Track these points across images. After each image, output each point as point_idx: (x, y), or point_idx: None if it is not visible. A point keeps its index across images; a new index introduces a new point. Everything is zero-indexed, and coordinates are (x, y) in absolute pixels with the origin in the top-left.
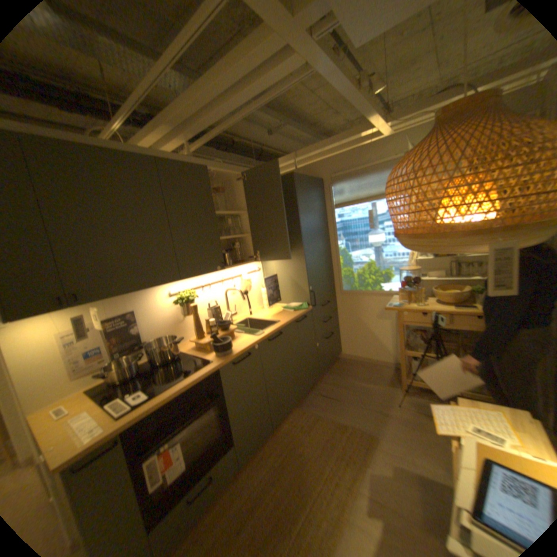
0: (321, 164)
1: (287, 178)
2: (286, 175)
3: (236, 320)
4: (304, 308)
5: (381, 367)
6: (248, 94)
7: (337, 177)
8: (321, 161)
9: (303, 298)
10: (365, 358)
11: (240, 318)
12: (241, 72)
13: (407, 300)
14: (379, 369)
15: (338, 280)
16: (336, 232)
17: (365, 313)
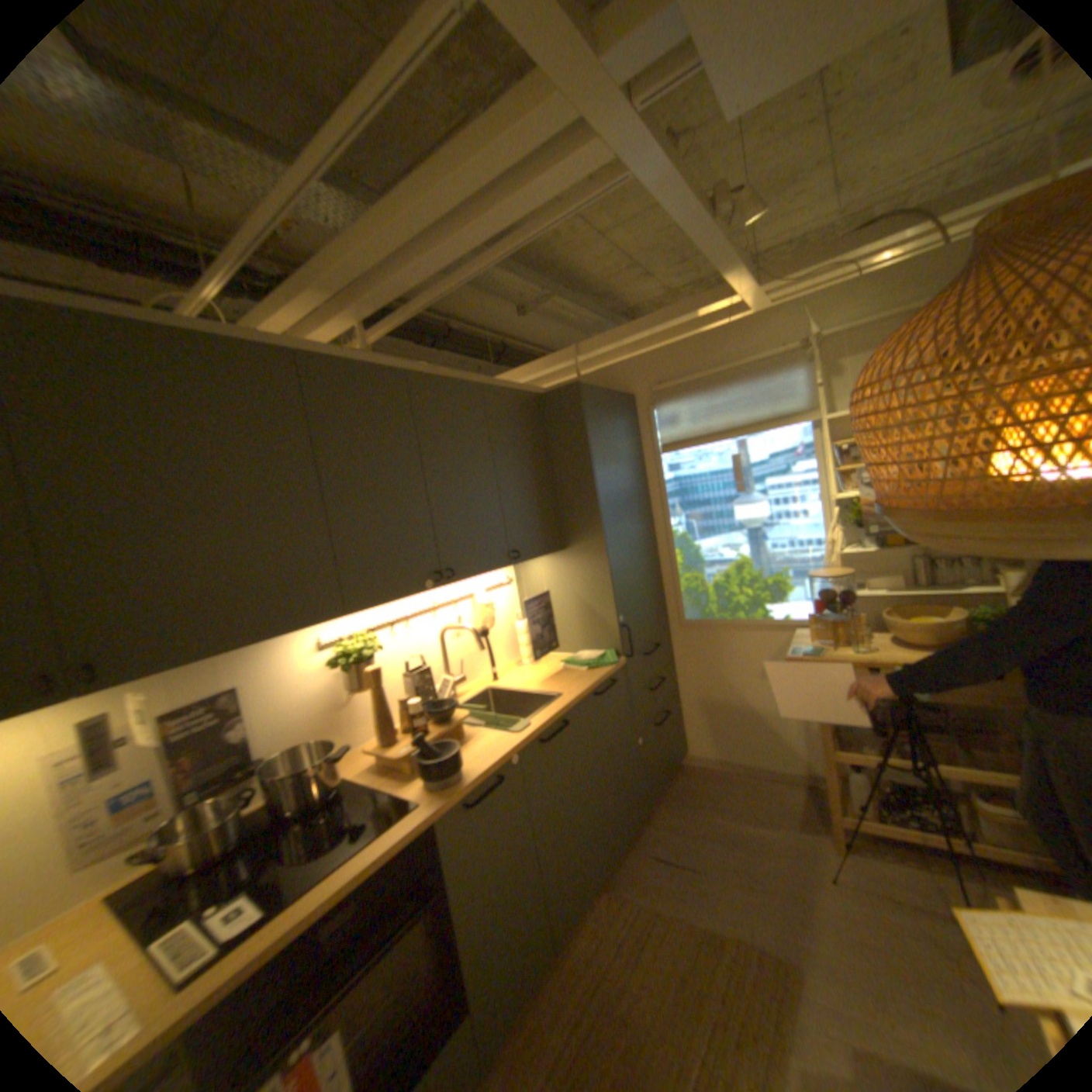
0: (630, 367)
1: (565, 394)
2: (564, 388)
3: (464, 694)
4: (609, 664)
5: (777, 787)
6: (493, 223)
7: (664, 391)
8: (629, 361)
9: (605, 642)
10: (740, 767)
11: (473, 690)
12: (481, 175)
13: (828, 641)
14: (774, 791)
15: (673, 600)
16: (666, 500)
17: (736, 667)
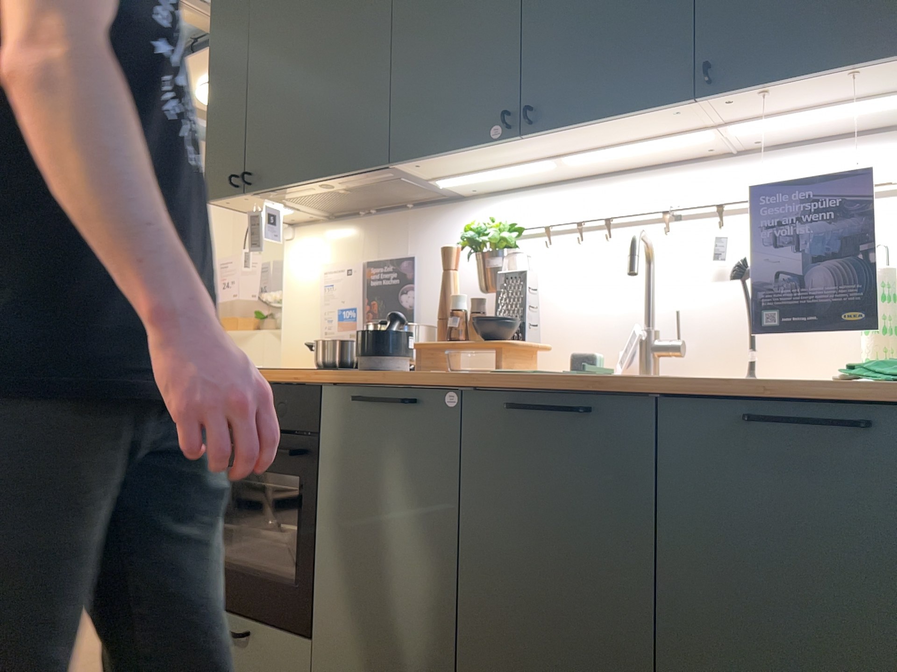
0: None
1: None
2: None
3: None
4: None
5: None
6: None
7: None
8: None
9: None
10: None
11: None
12: None
13: None
14: None
15: None
16: None
17: None
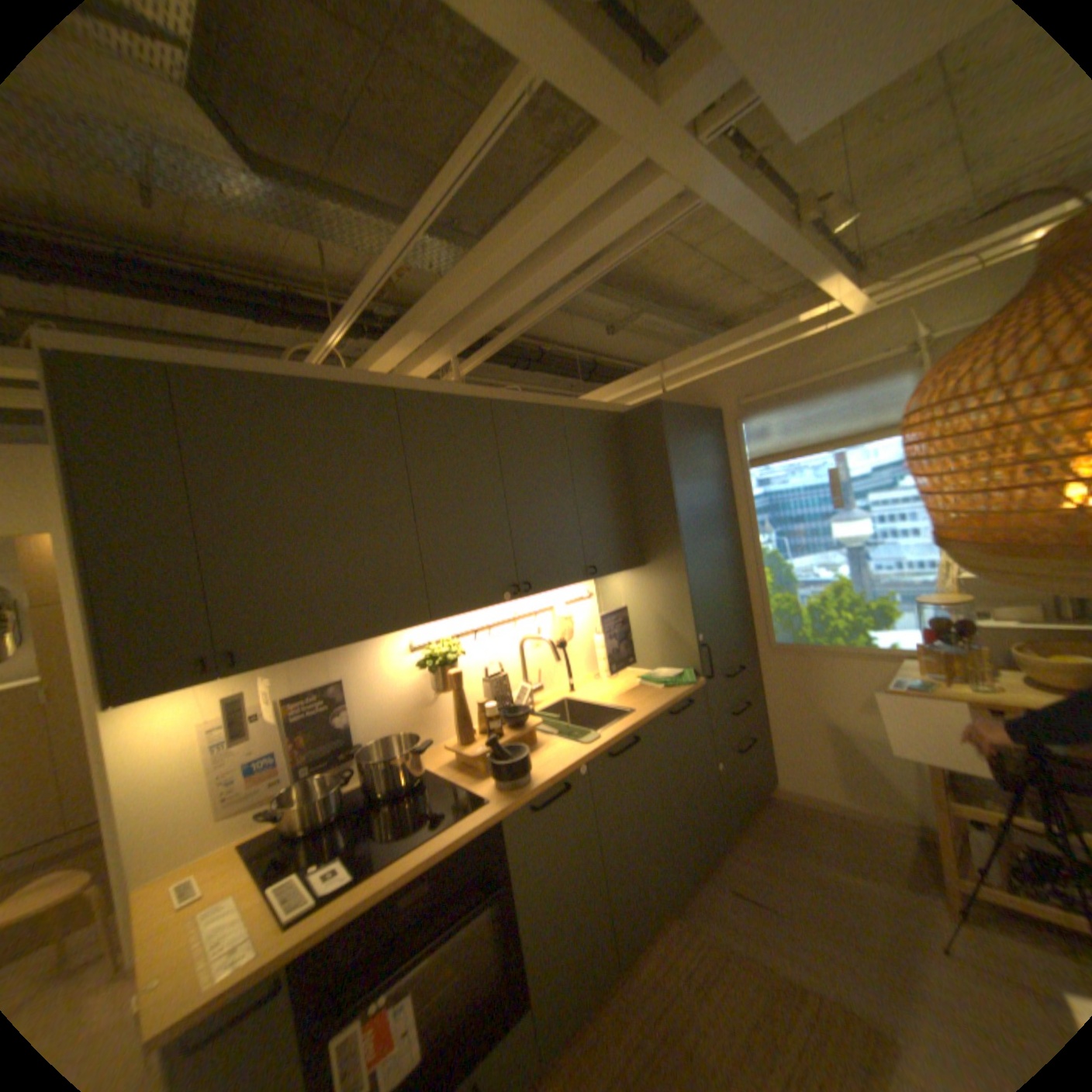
0: (718, 380)
1: (646, 412)
2: (645, 406)
3: (542, 703)
4: (688, 683)
5: (883, 835)
6: (570, 261)
7: (753, 404)
8: (717, 375)
9: (685, 661)
10: (840, 807)
11: (551, 700)
12: (556, 221)
13: (943, 676)
14: (878, 840)
15: (763, 621)
16: (755, 516)
17: (834, 698)
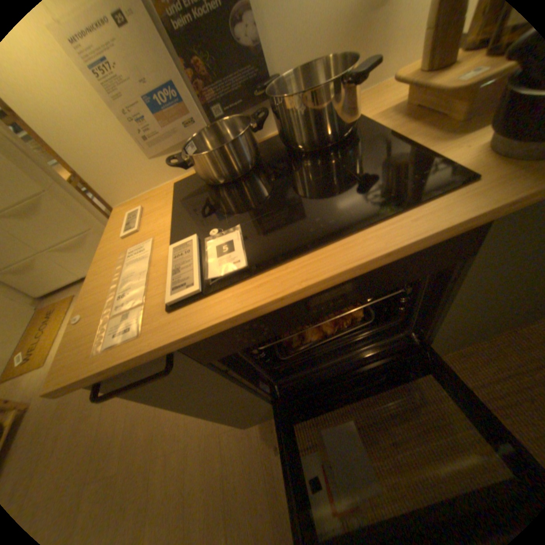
0: None
1: None
2: None
3: None
4: None
5: None
6: None
7: None
8: None
9: None
10: None
11: None
12: None
13: None
14: None
15: None
16: None
17: None
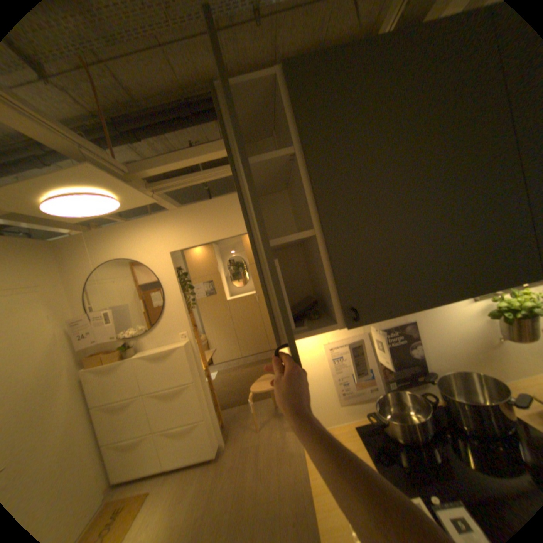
0: None
1: None
2: None
3: None
4: None
5: None
6: None
7: None
8: None
9: None
10: None
11: None
12: None
13: None
14: None
15: None
16: None
17: None
